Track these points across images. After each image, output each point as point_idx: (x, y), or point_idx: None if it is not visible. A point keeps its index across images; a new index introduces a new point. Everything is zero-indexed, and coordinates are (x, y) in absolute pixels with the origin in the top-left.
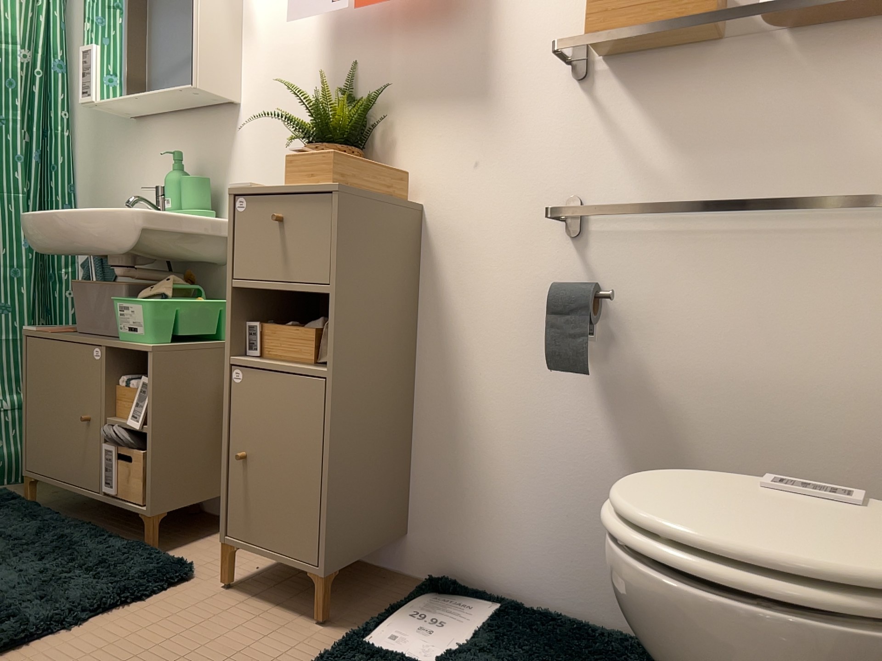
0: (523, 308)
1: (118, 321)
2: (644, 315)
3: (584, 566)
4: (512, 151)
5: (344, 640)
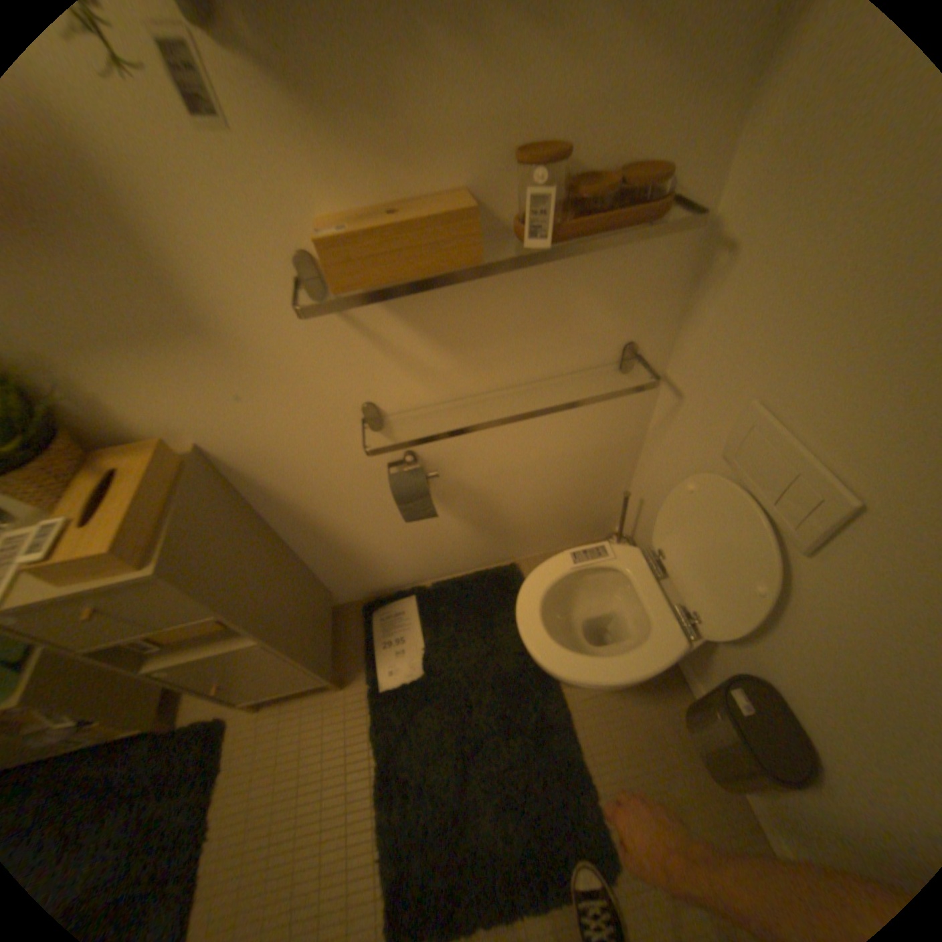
0: (353, 479)
1: None
2: (450, 455)
3: (447, 558)
4: (272, 377)
5: (365, 695)
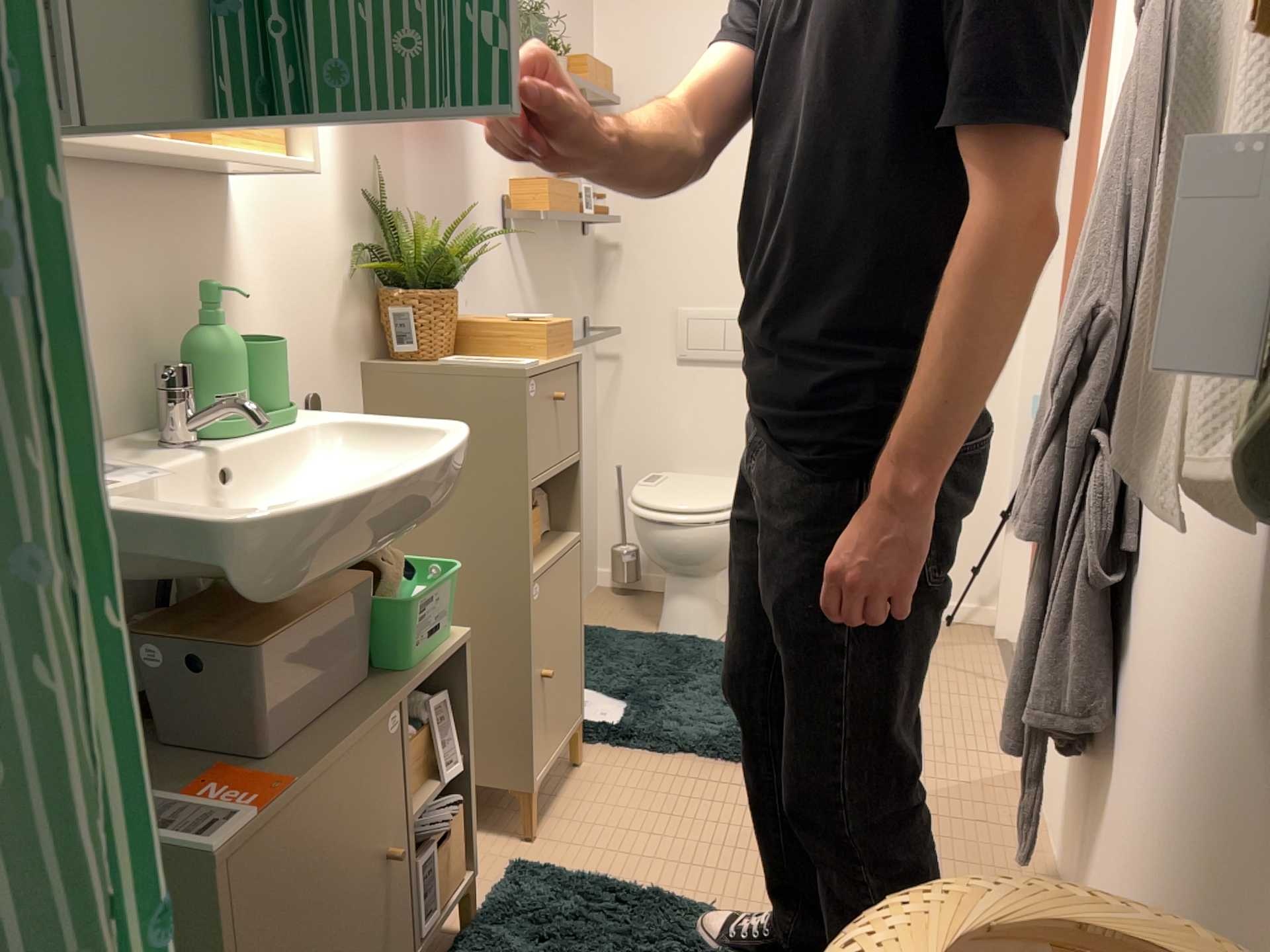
0: None
1: (416, 628)
2: None
3: None
4: (488, 299)
5: (614, 733)
